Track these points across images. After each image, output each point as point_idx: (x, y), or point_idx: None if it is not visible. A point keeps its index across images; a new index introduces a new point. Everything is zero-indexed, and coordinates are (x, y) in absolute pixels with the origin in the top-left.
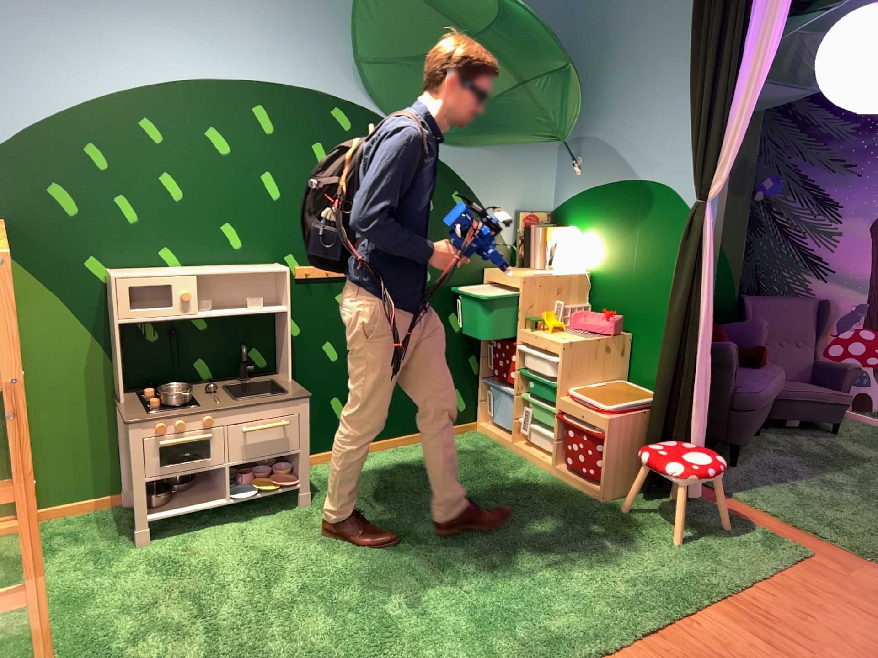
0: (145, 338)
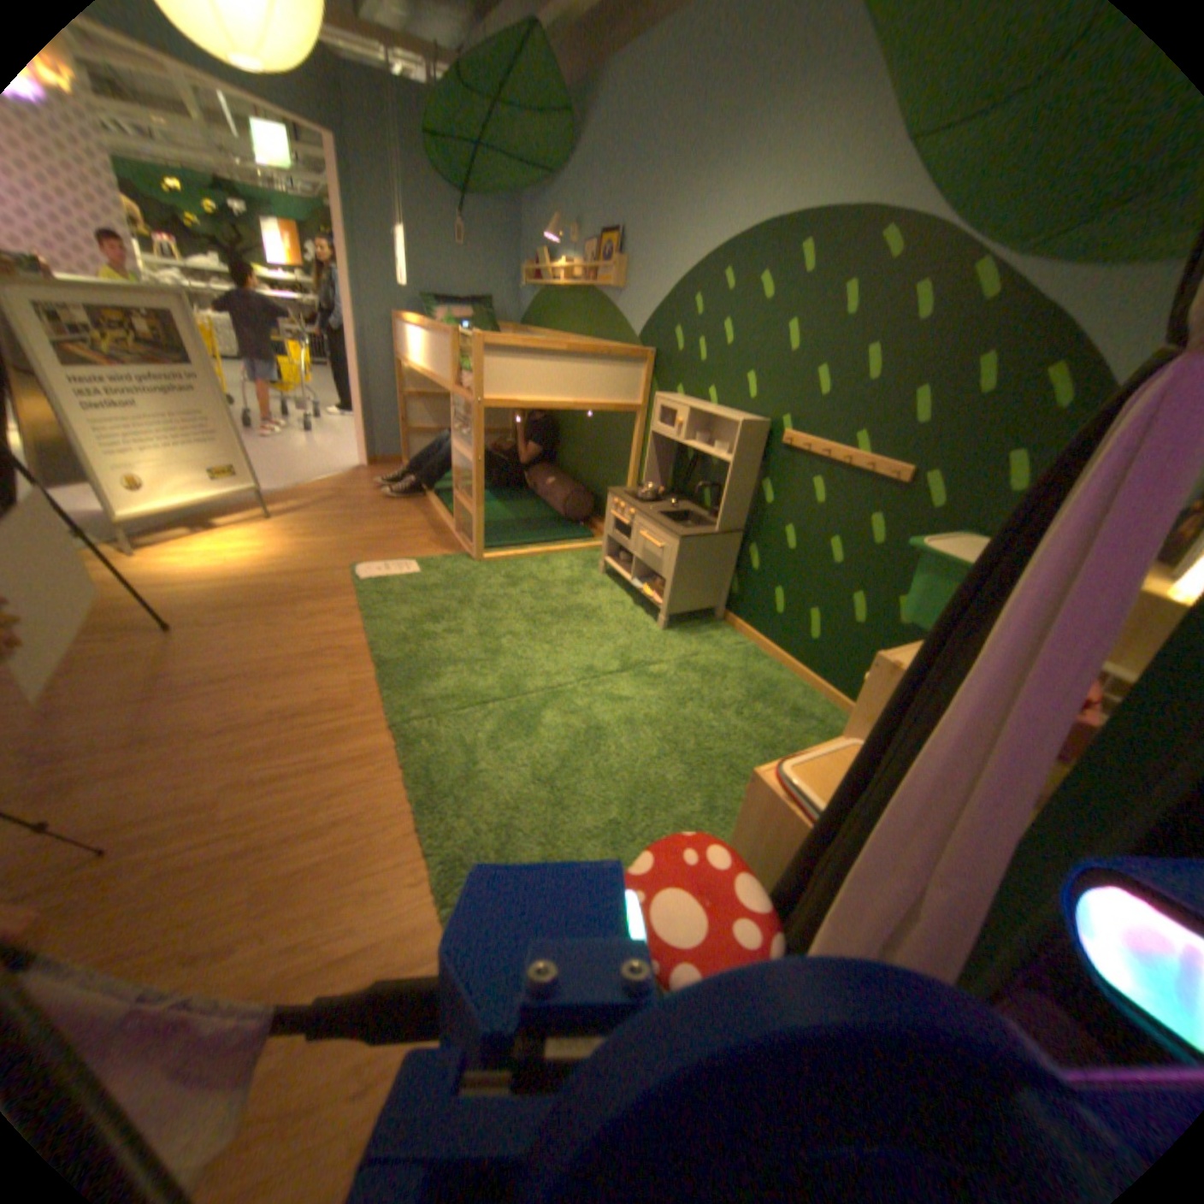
0: (683, 453)
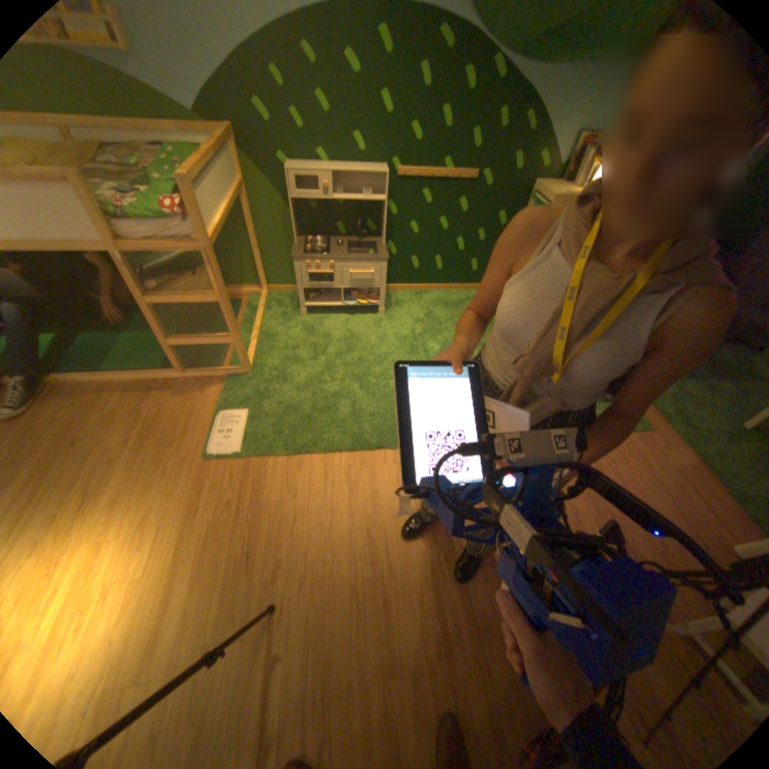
0: (306, 206)
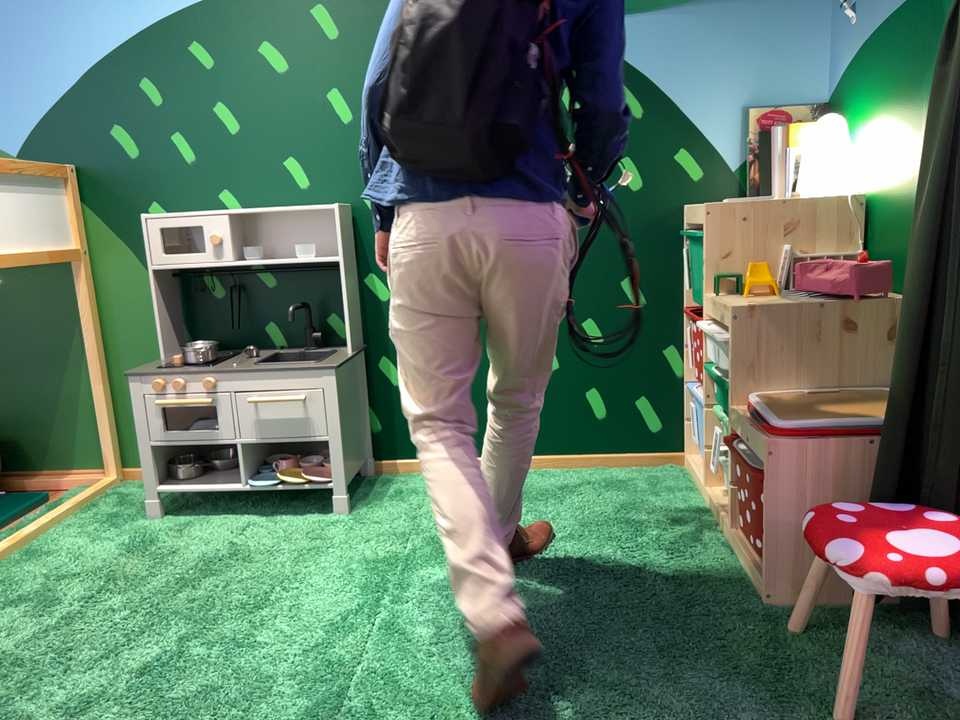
0: (204, 293)
